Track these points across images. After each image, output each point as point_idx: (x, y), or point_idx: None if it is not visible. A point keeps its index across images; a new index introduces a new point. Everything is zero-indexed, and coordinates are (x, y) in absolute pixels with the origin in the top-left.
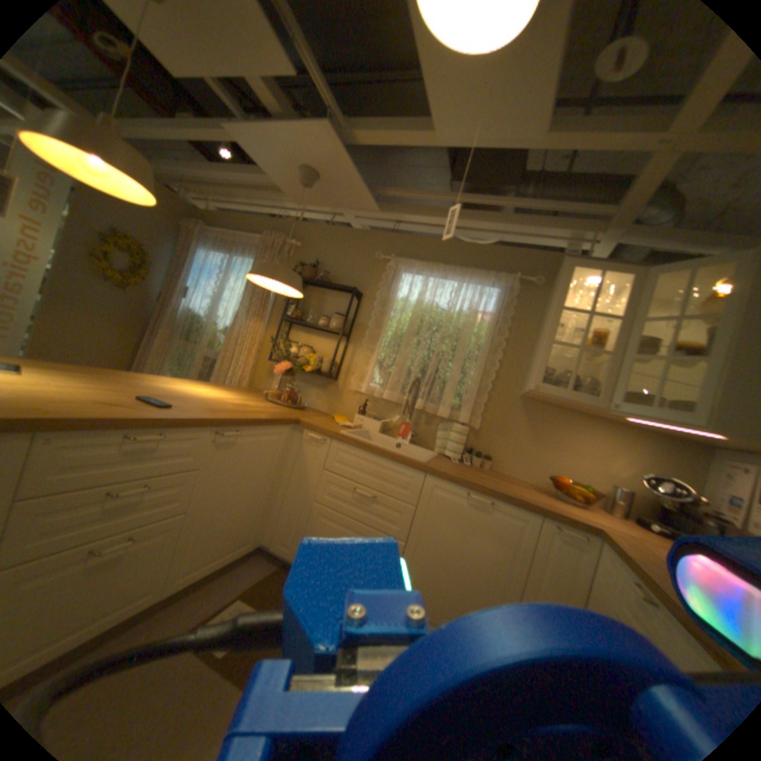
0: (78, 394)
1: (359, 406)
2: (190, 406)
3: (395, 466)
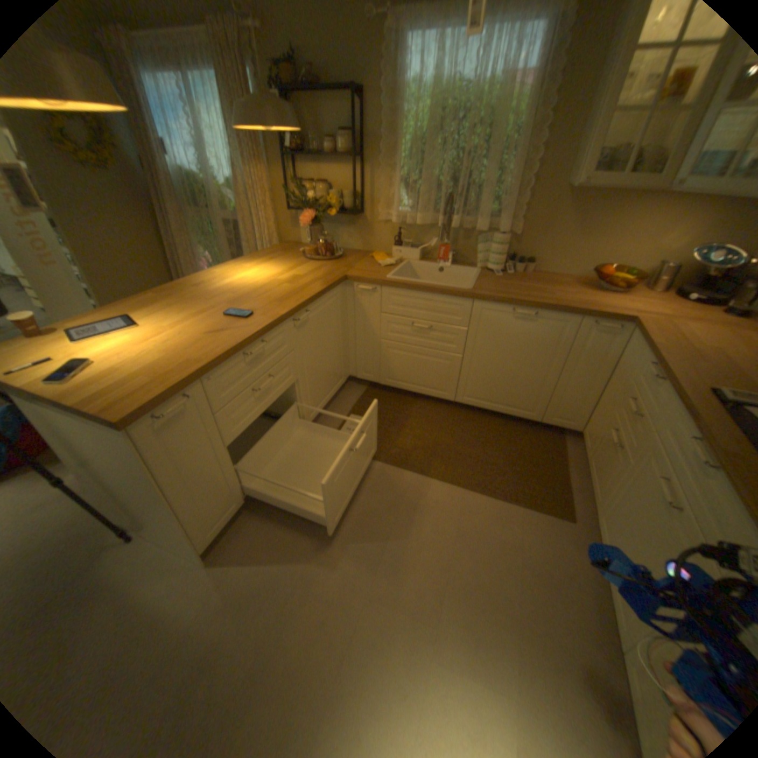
0: (186, 329)
1: (393, 236)
2: (260, 303)
3: (444, 298)
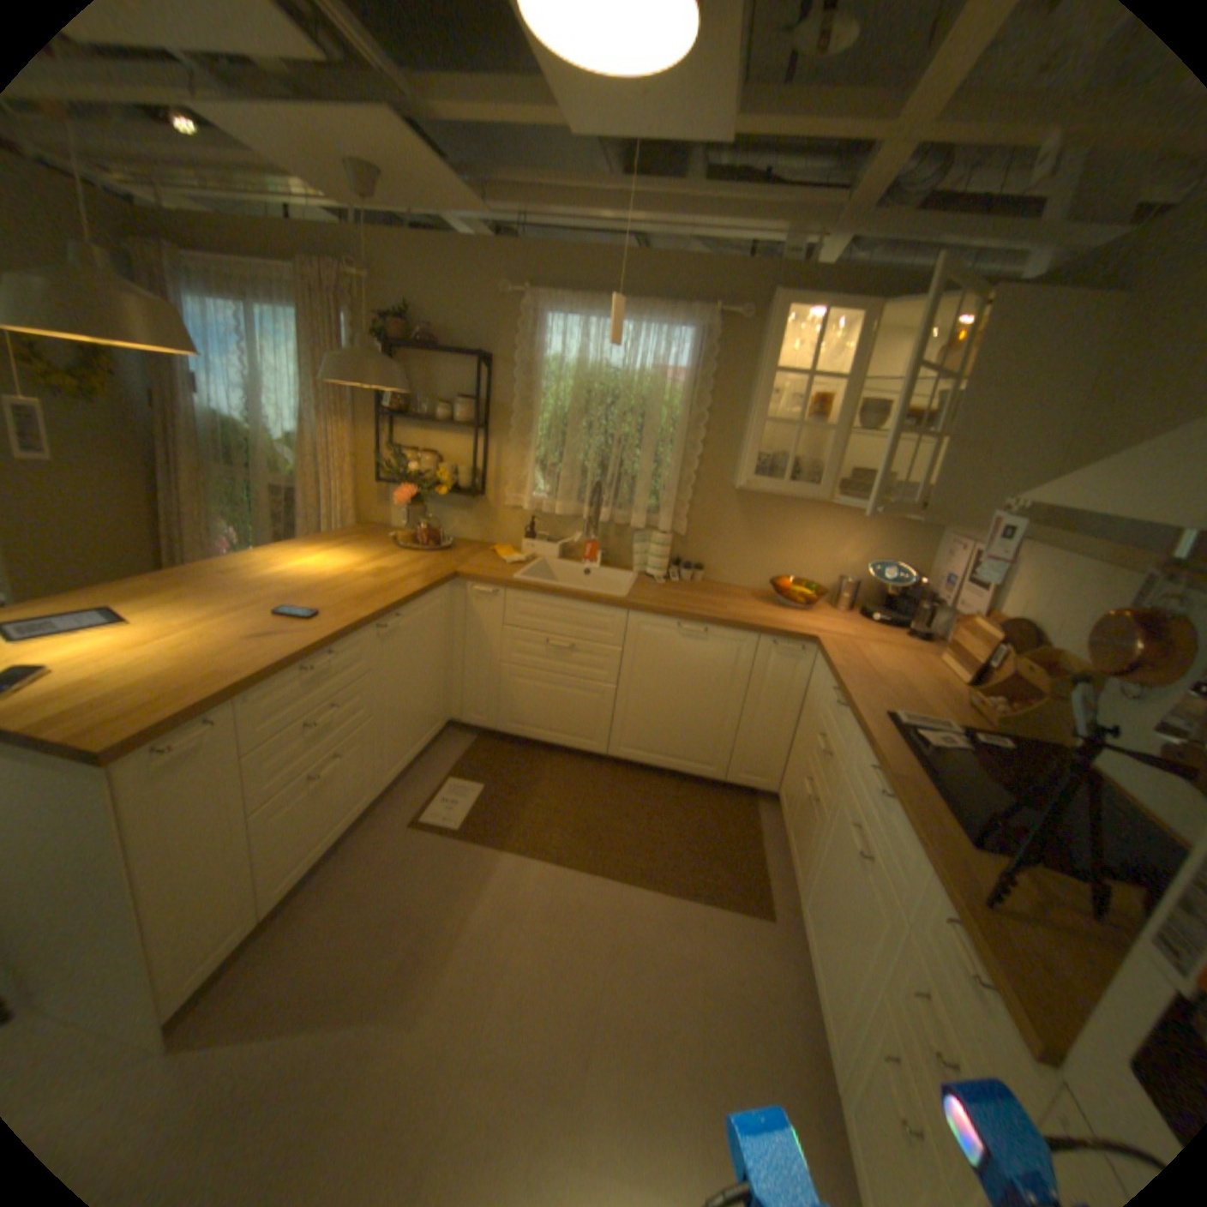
0: (210, 630)
1: (524, 526)
2: (329, 601)
3: (590, 607)
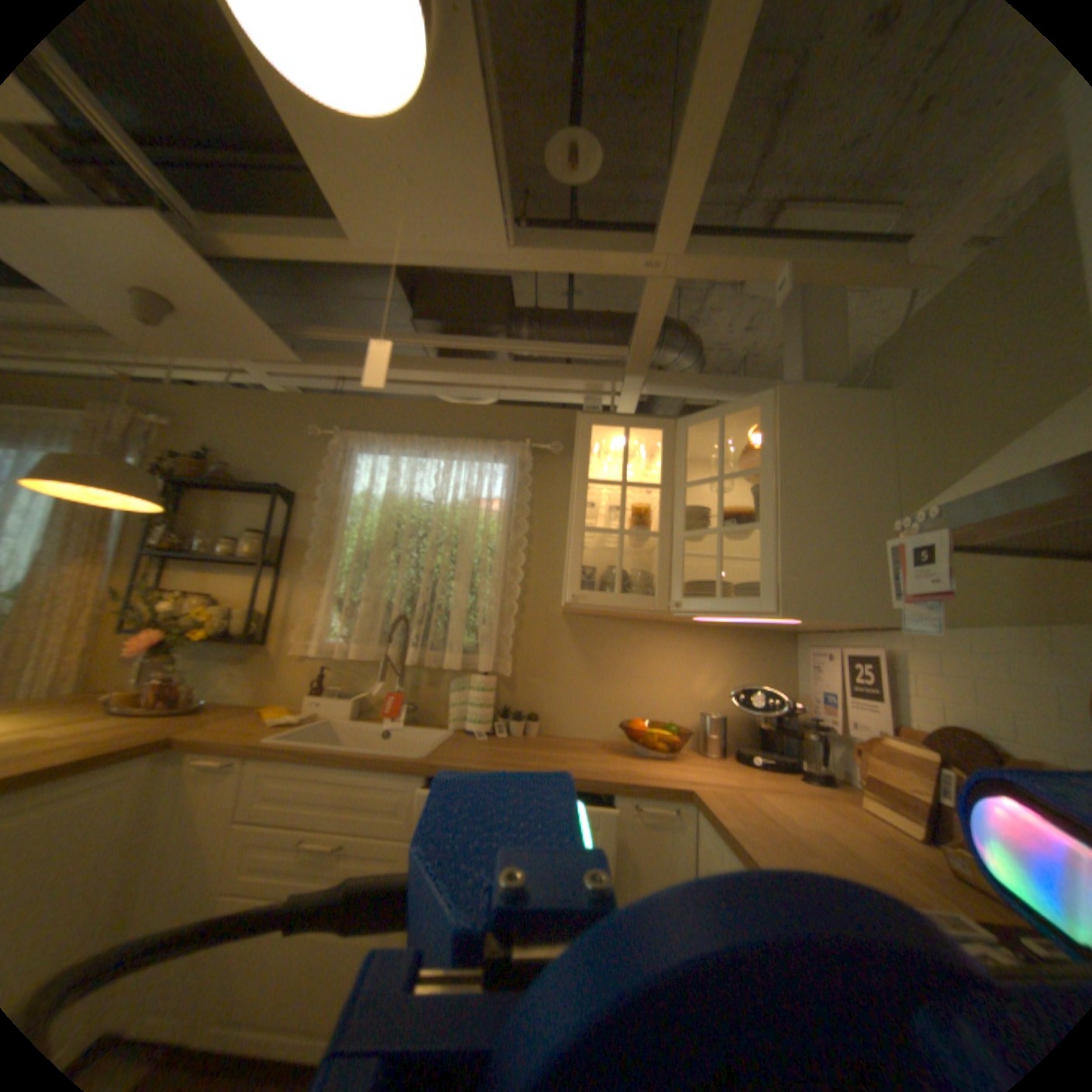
0: None
1: (314, 681)
2: None
3: (373, 777)
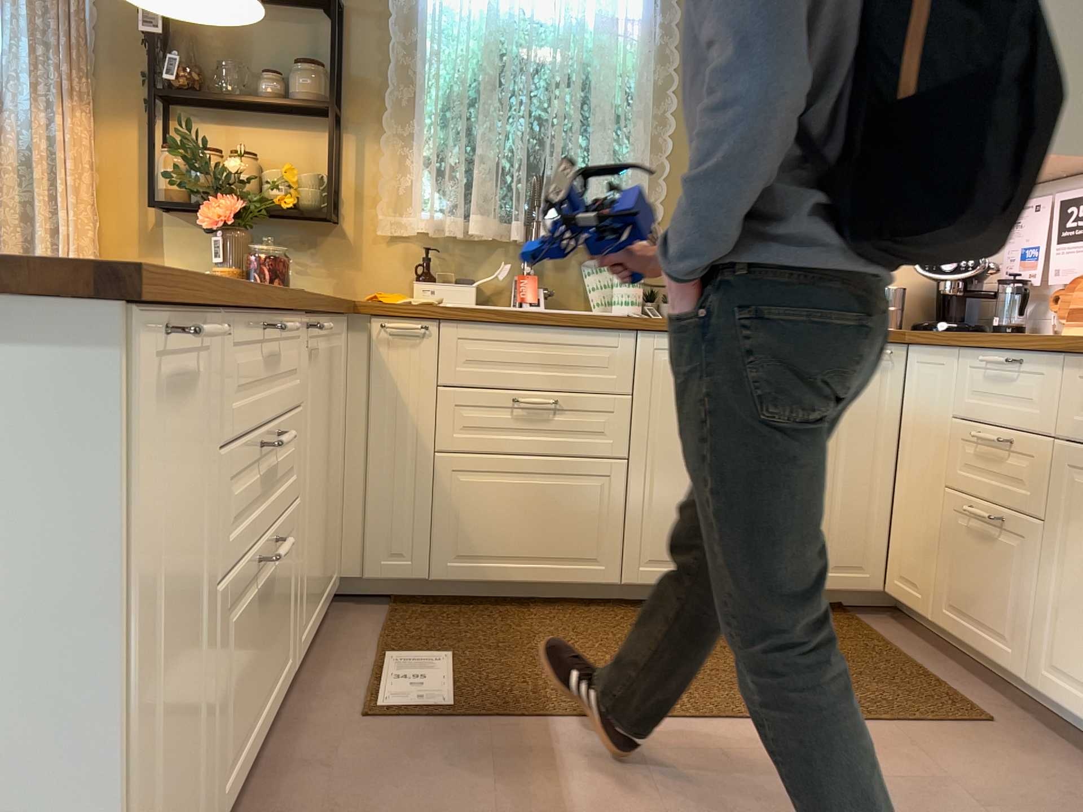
0: None
1: (409, 265)
2: None
3: (580, 333)
